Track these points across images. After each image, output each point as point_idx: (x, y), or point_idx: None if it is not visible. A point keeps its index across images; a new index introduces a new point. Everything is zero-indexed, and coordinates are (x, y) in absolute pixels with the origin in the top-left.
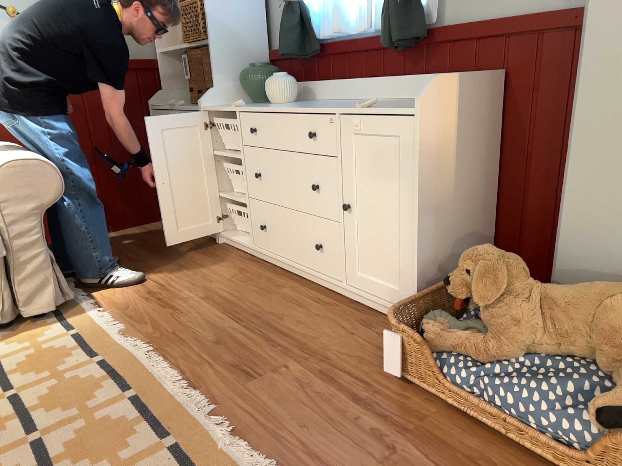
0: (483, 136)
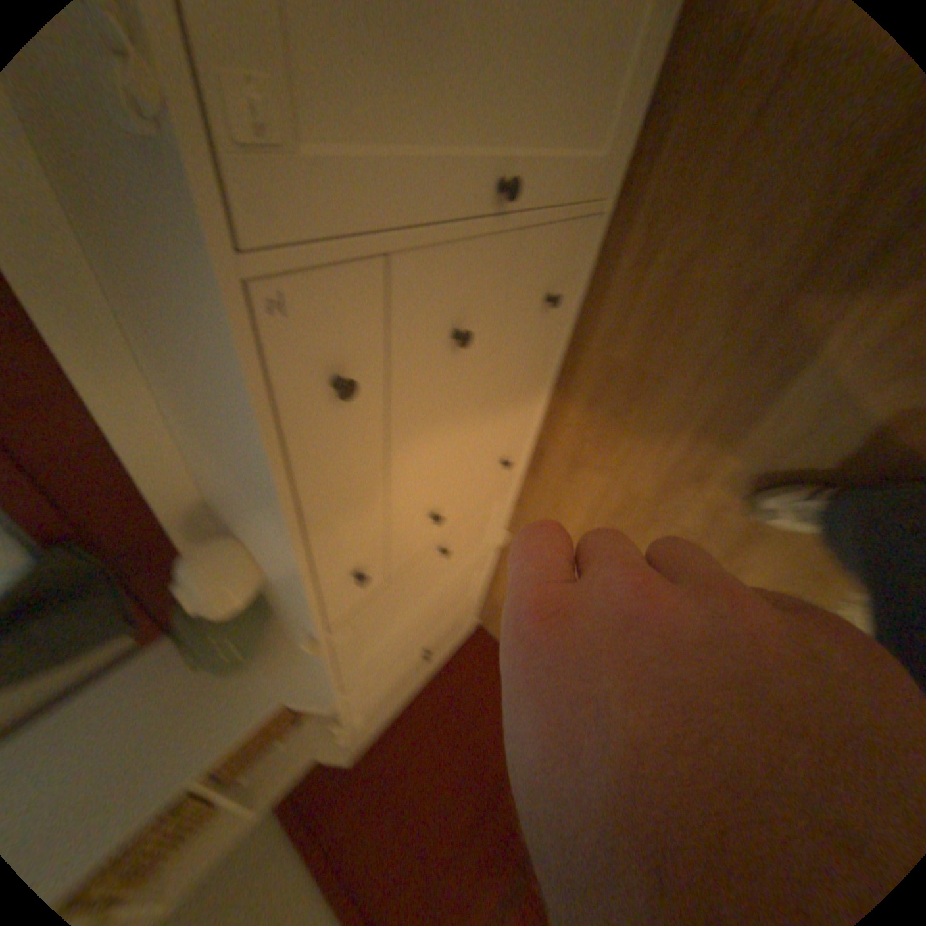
0: None
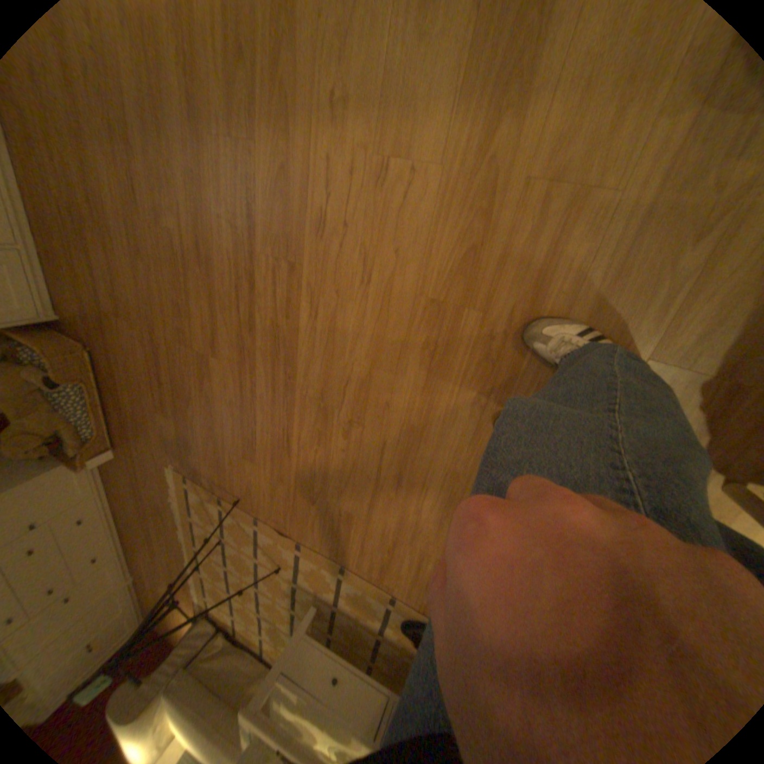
0: None
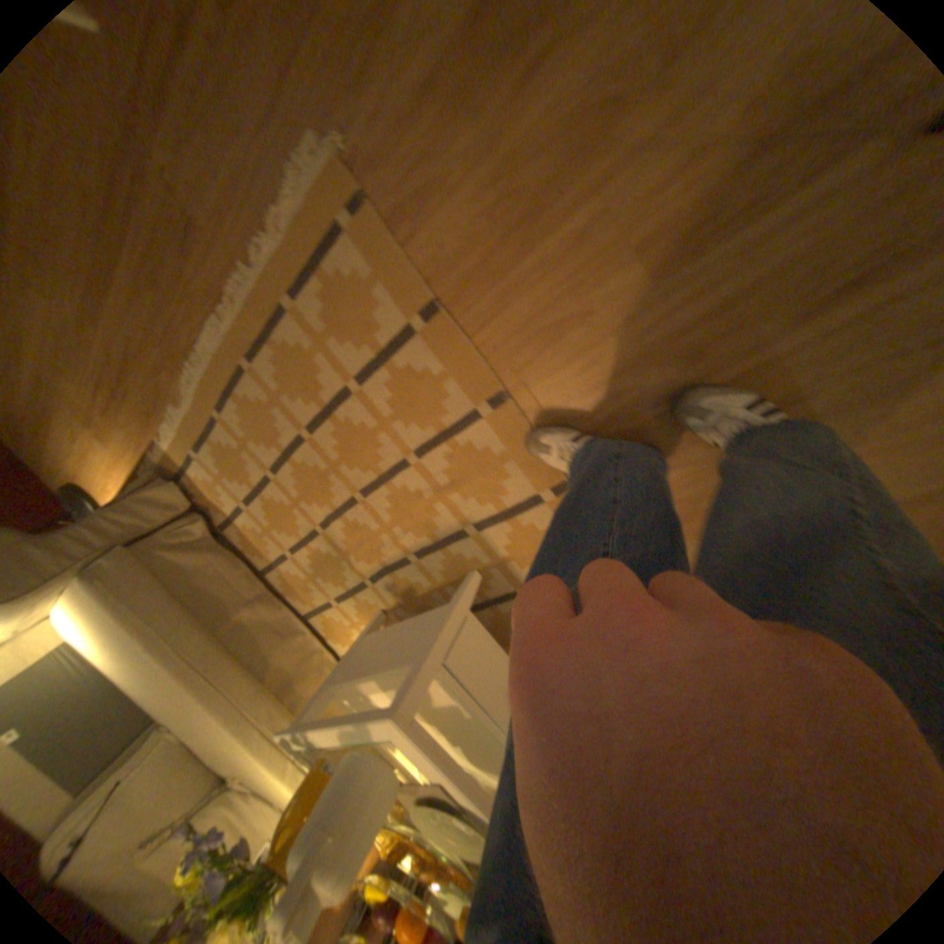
0: None
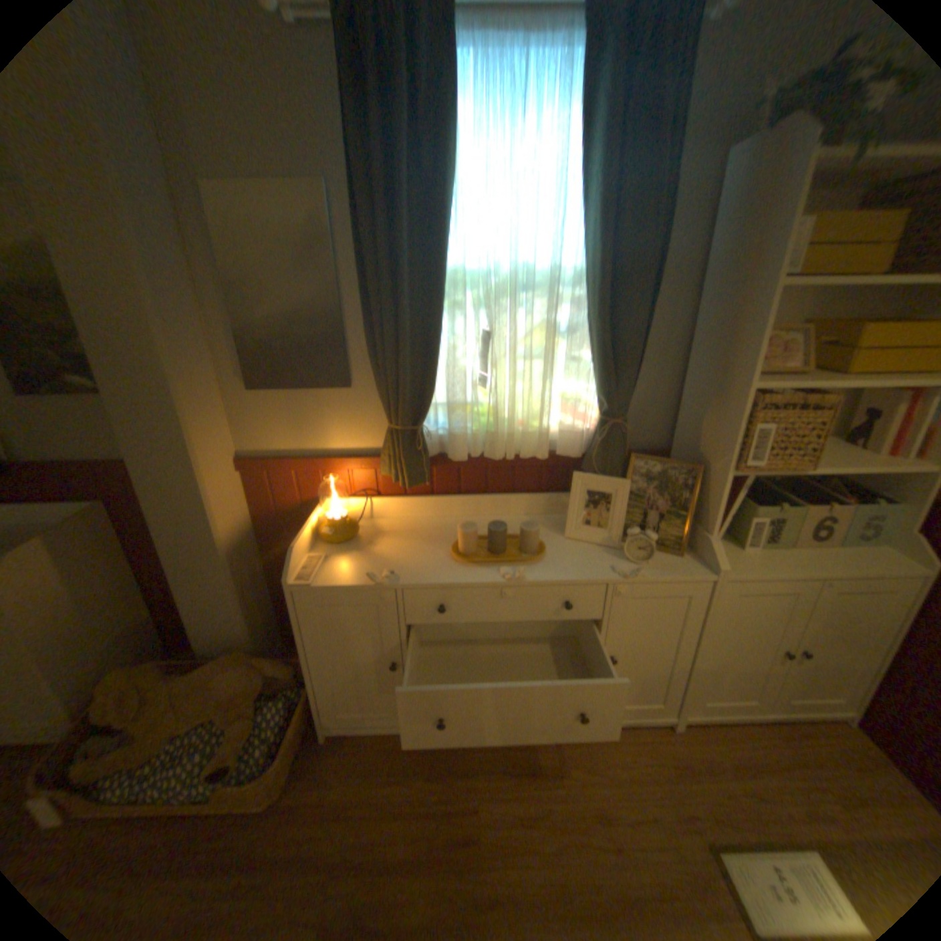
0: (99, 560)
